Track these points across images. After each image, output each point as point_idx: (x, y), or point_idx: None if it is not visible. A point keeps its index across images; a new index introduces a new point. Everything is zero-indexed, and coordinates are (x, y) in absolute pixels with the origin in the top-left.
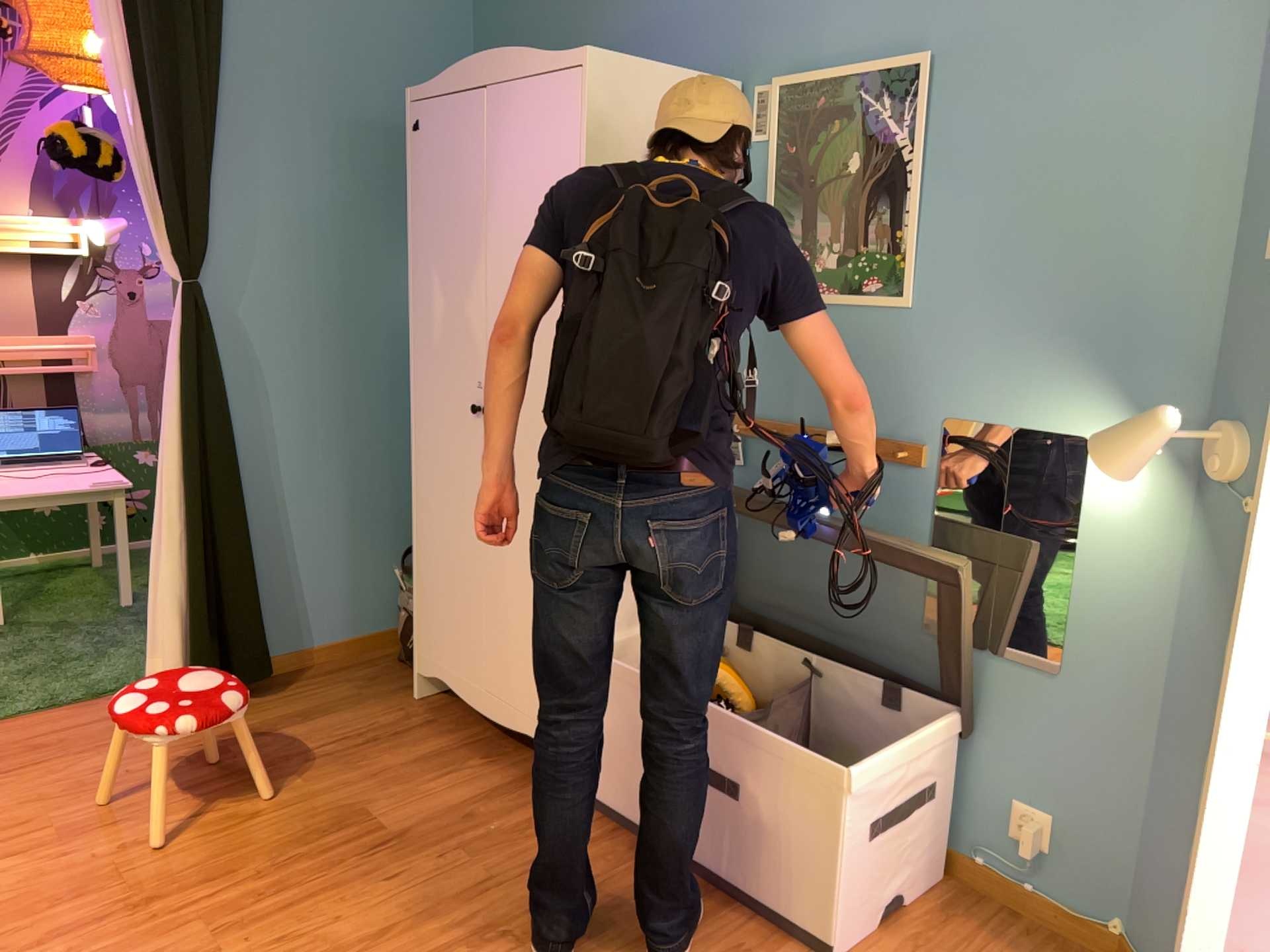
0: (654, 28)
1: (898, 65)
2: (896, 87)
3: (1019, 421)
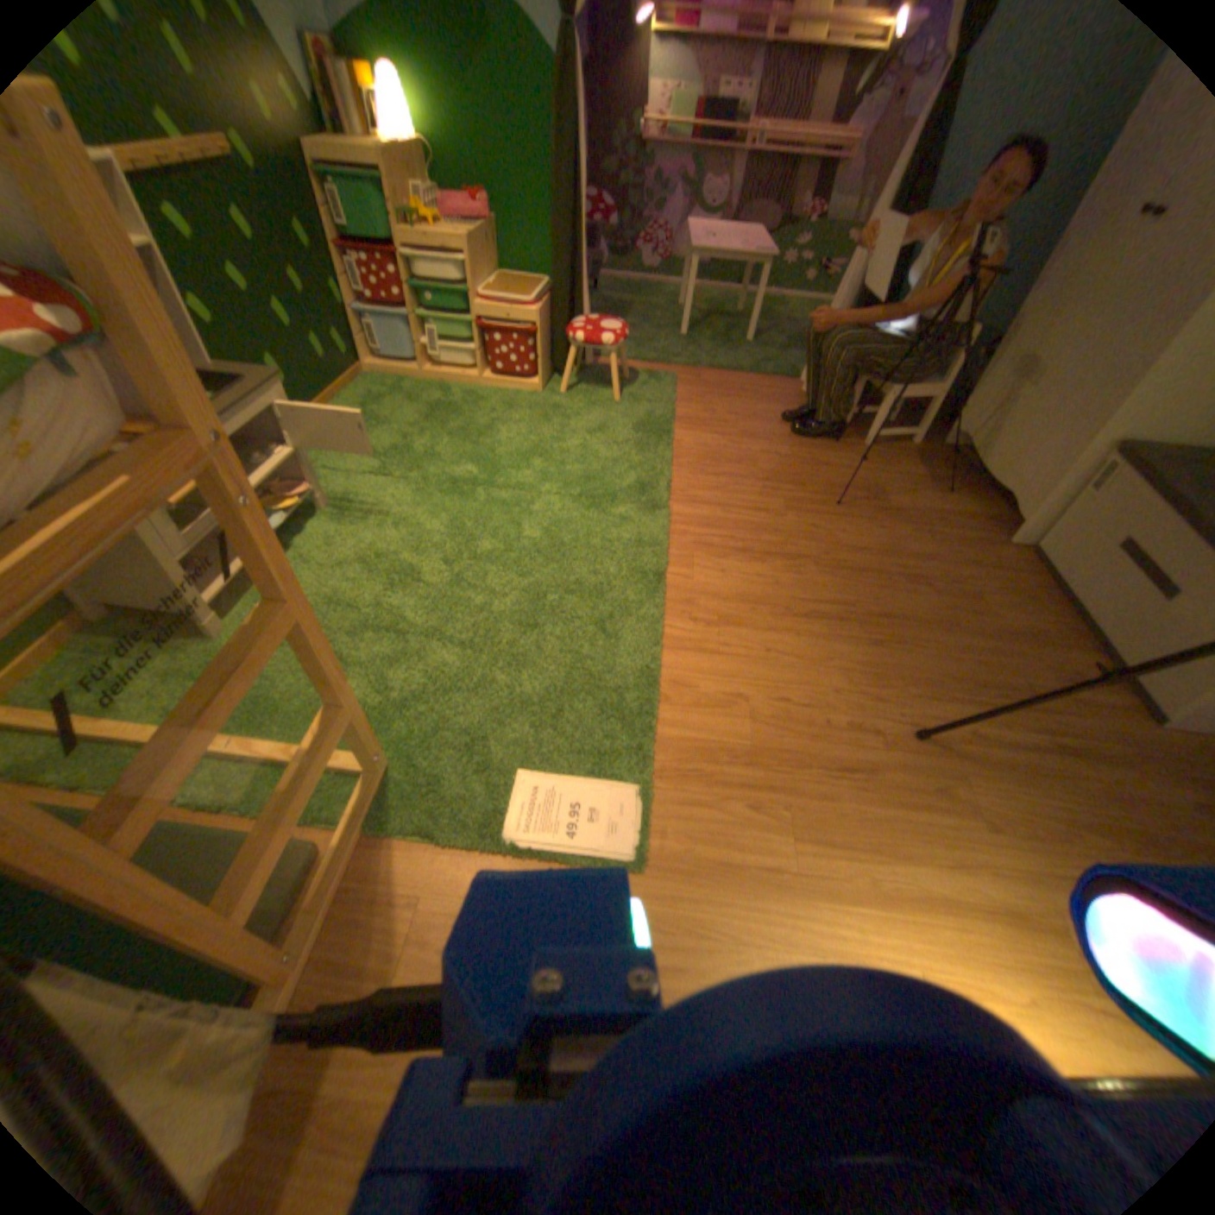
0: None
1: None
2: None
3: None
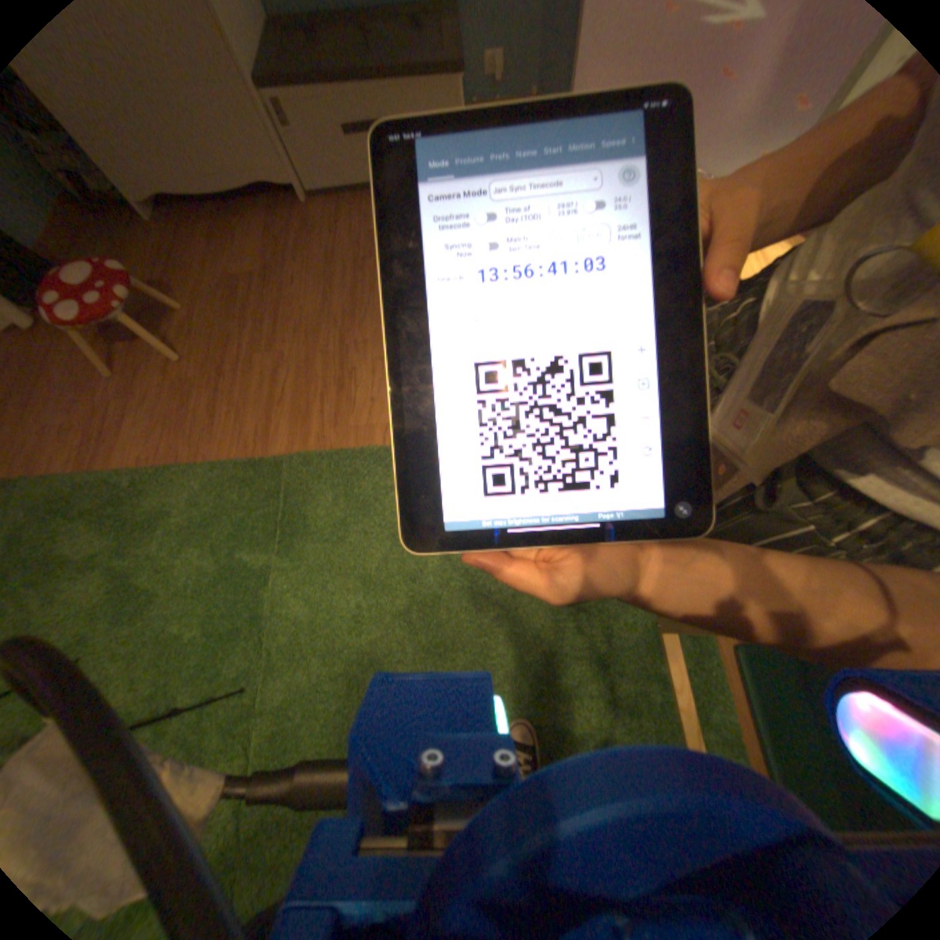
0: None
1: None
2: None
3: None
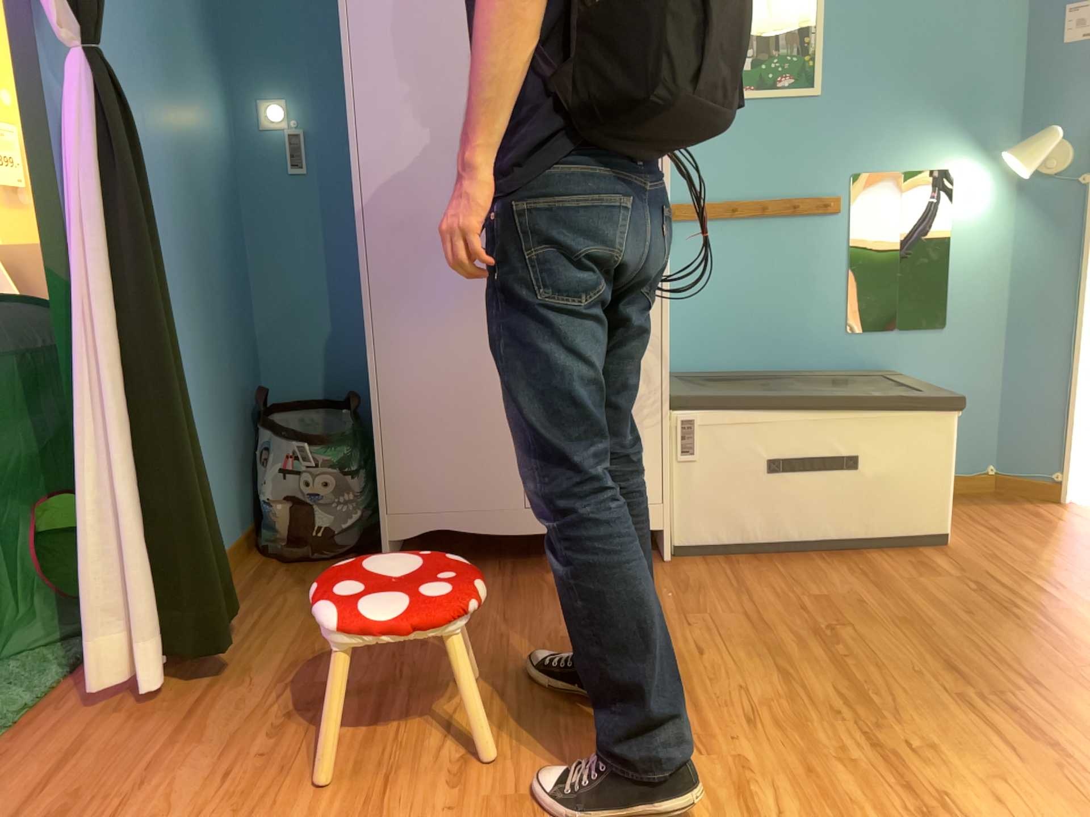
0: None
1: None
2: None
3: (906, 166)
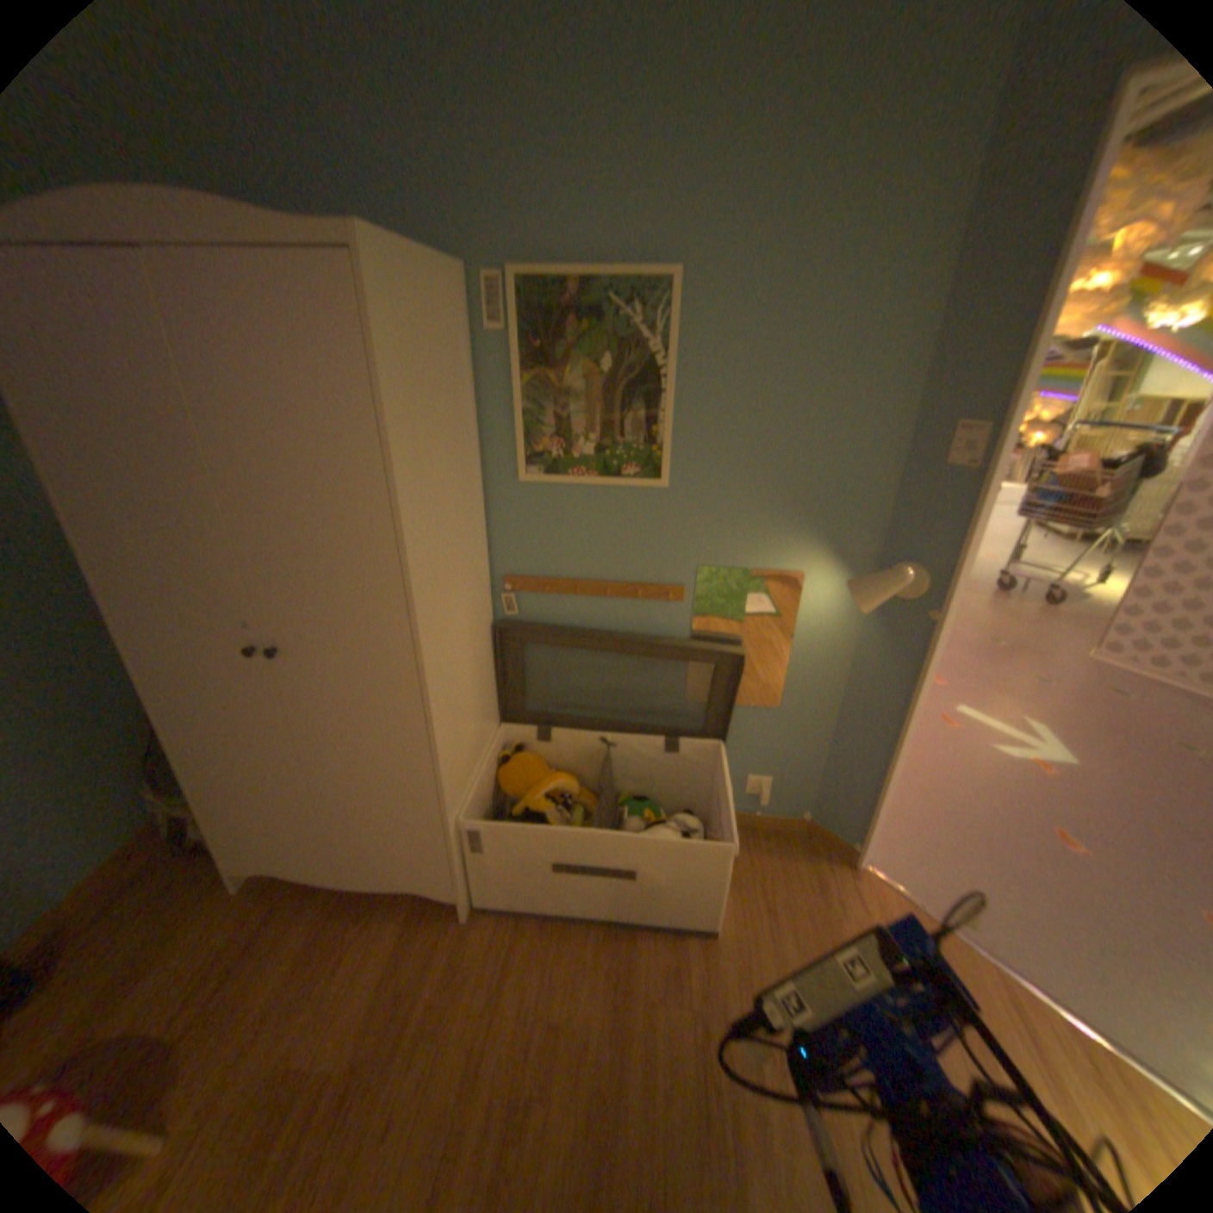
0: (317, 171)
1: (650, 271)
2: (649, 293)
3: (756, 563)
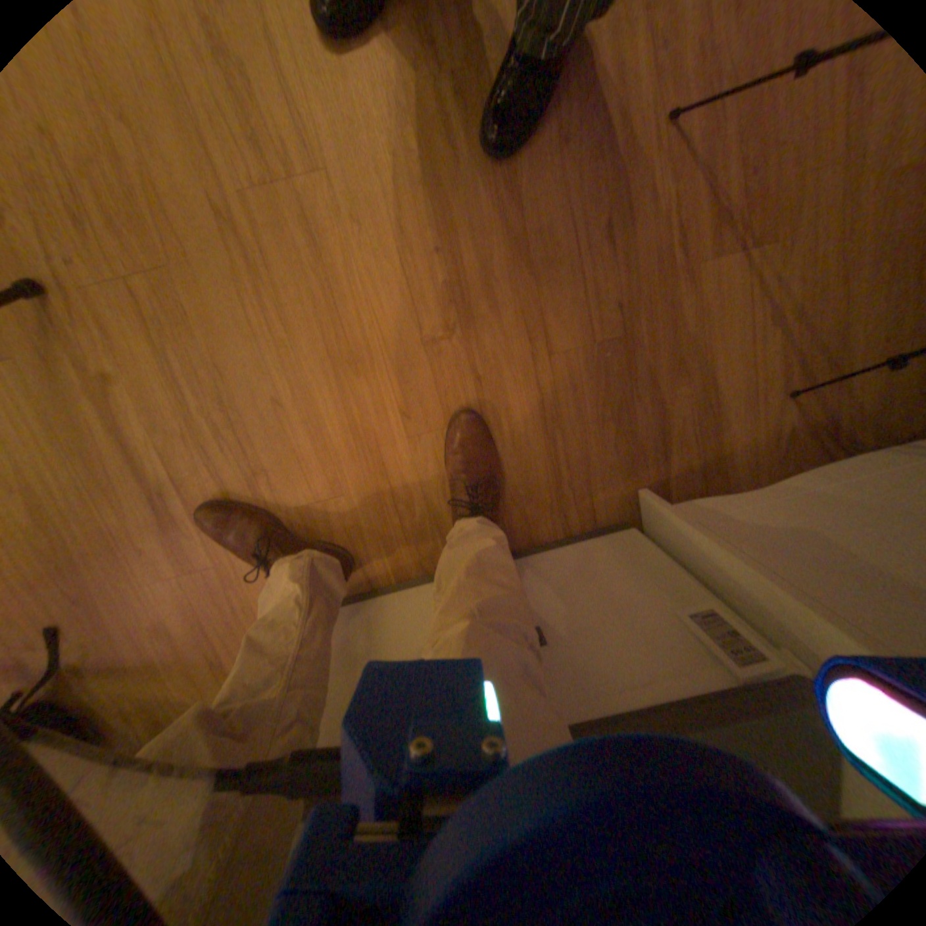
0: None
1: None
2: None
3: None
